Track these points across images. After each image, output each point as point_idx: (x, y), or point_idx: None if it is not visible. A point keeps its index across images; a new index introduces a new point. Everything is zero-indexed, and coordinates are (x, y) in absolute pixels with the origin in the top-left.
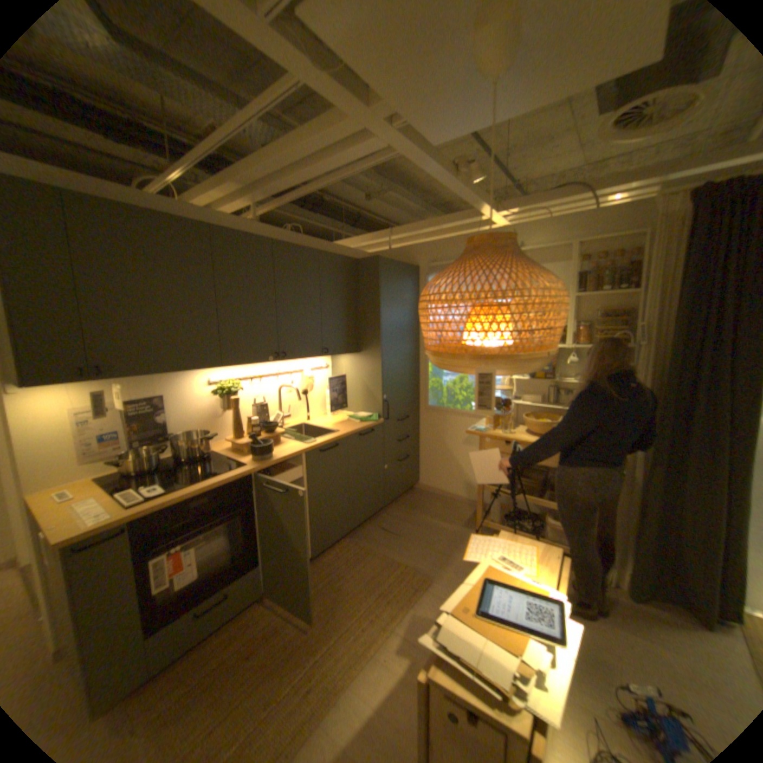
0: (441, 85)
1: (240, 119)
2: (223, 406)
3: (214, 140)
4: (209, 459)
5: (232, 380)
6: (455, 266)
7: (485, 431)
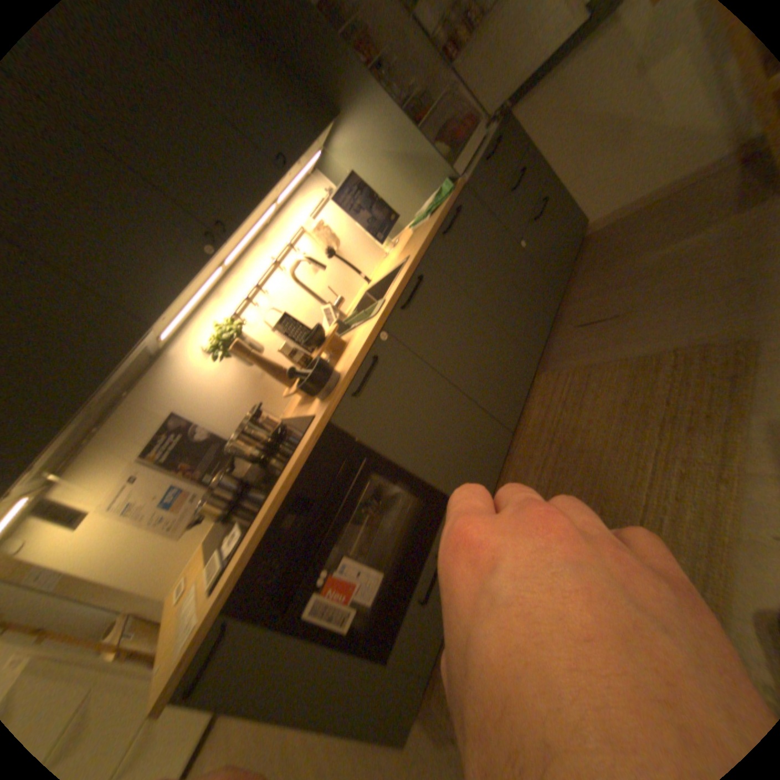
0: None
1: None
2: (244, 358)
3: None
4: (284, 430)
5: (224, 320)
6: None
7: None
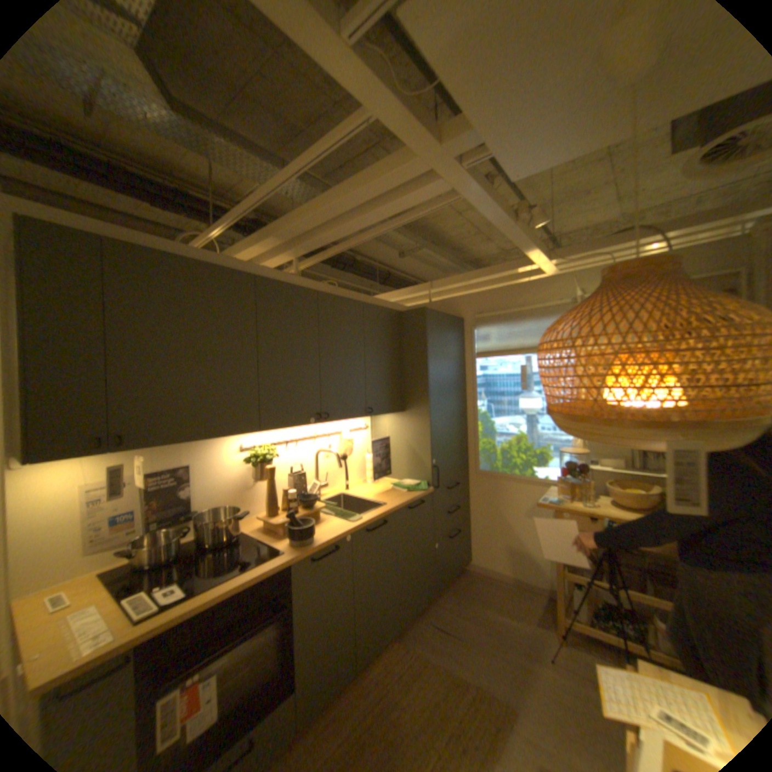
0: (546, 103)
1: (300, 164)
2: (256, 475)
3: (268, 189)
4: (238, 543)
5: (267, 445)
6: (601, 301)
7: (561, 504)
